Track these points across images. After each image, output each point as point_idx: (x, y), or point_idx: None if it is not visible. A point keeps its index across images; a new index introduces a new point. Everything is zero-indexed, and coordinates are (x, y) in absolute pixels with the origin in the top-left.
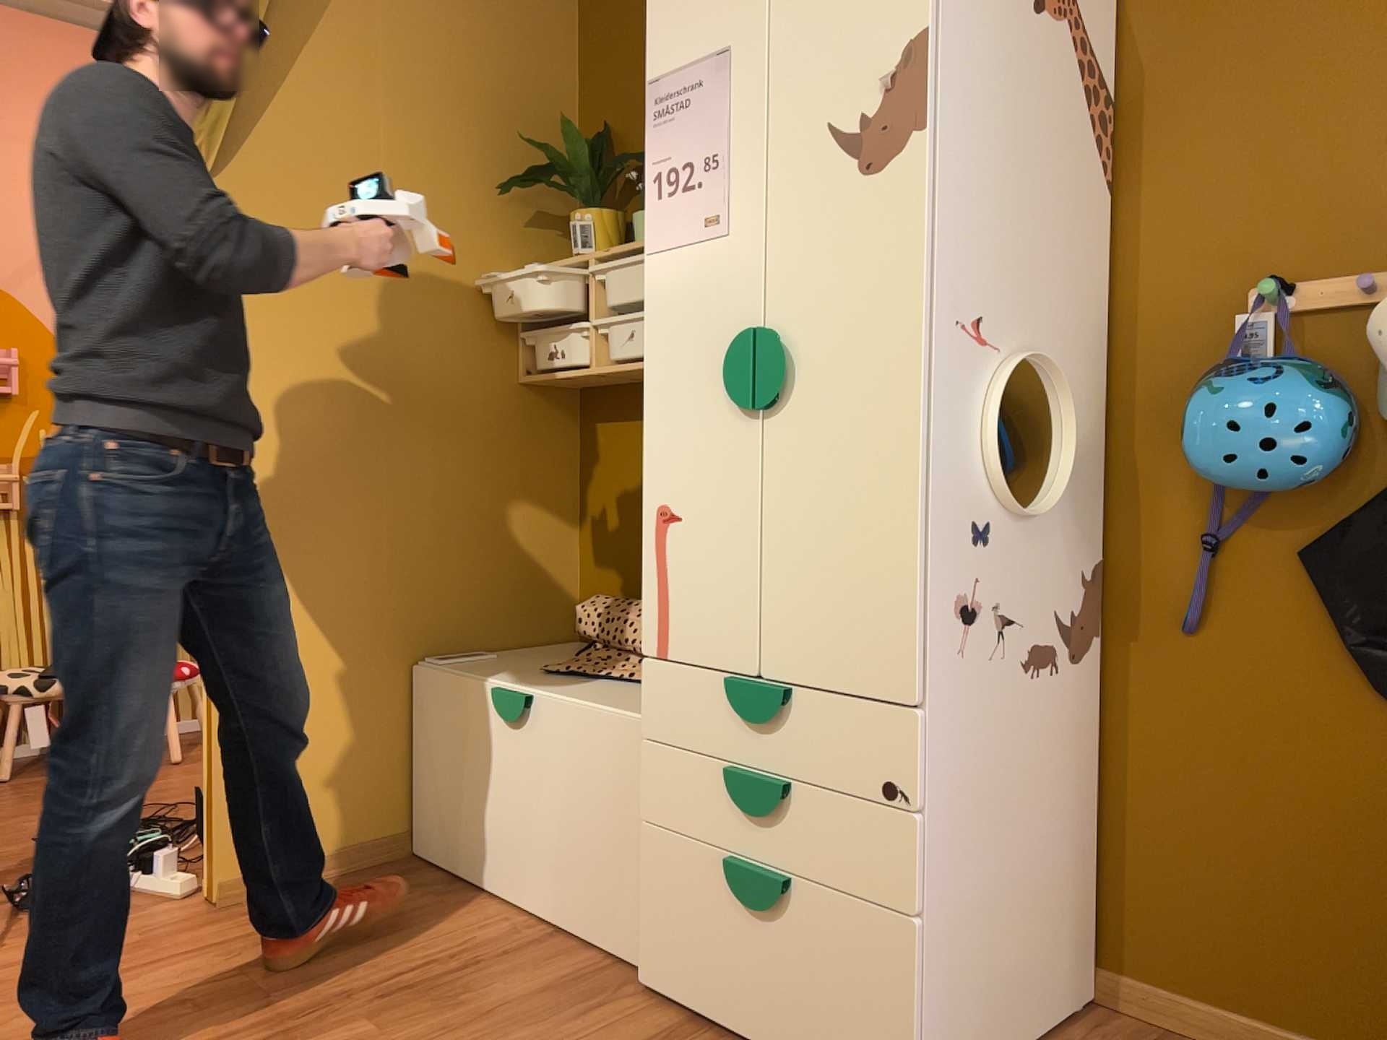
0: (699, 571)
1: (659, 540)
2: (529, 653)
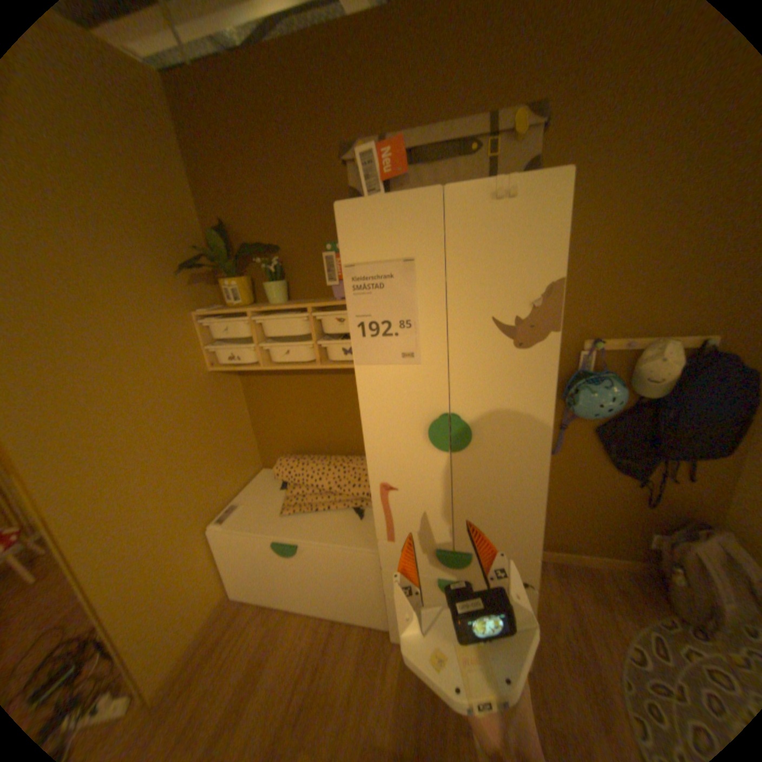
0: (412, 511)
1: (383, 497)
2: (253, 492)
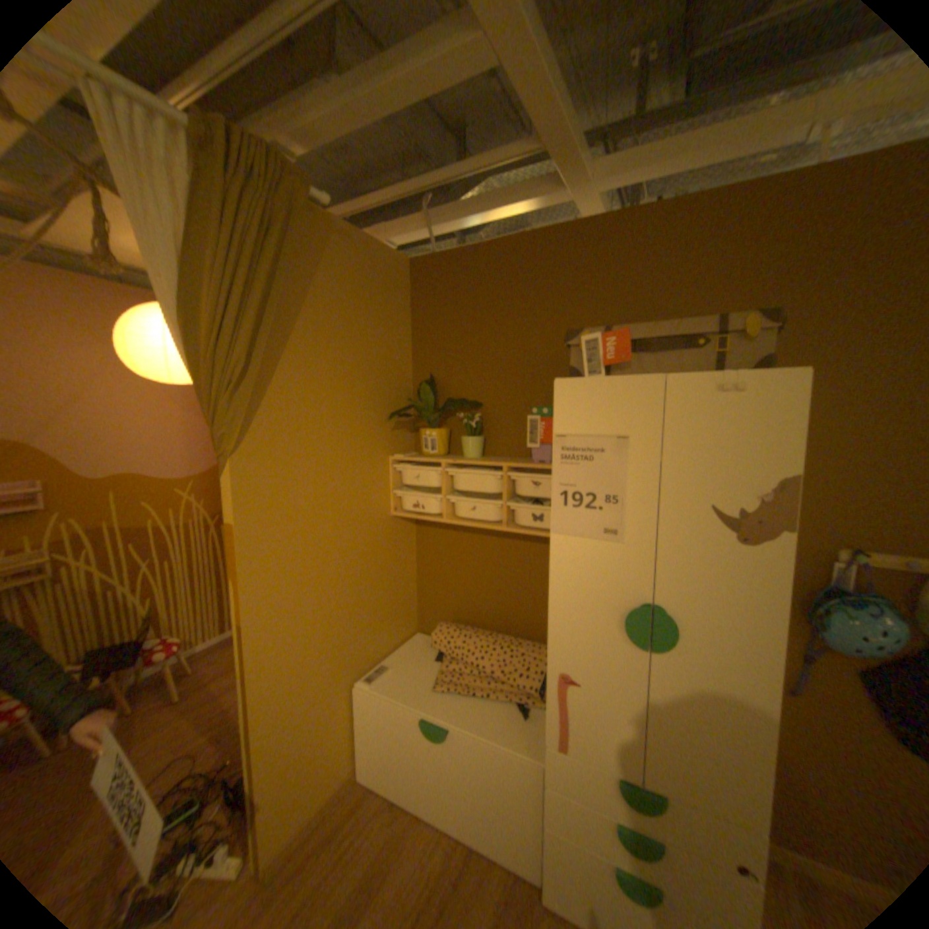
0: (595, 719)
1: (561, 692)
2: (406, 657)
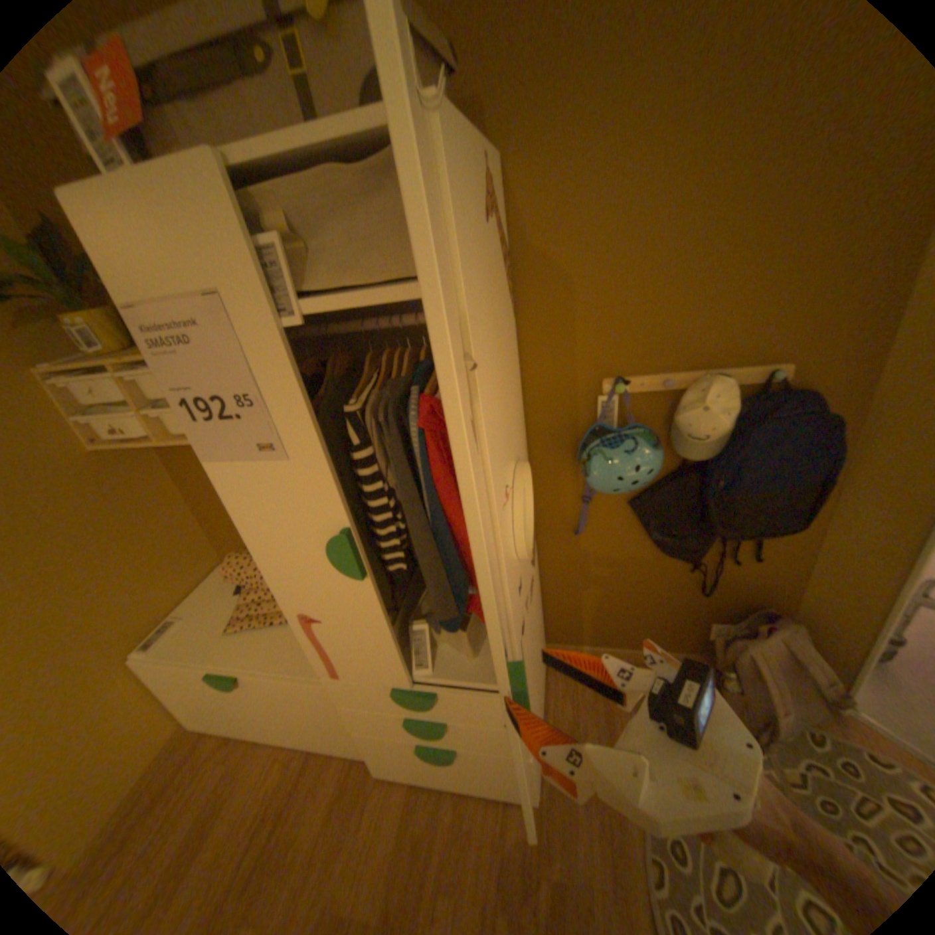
0: (348, 647)
1: (307, 631)
2: (200, 601)
